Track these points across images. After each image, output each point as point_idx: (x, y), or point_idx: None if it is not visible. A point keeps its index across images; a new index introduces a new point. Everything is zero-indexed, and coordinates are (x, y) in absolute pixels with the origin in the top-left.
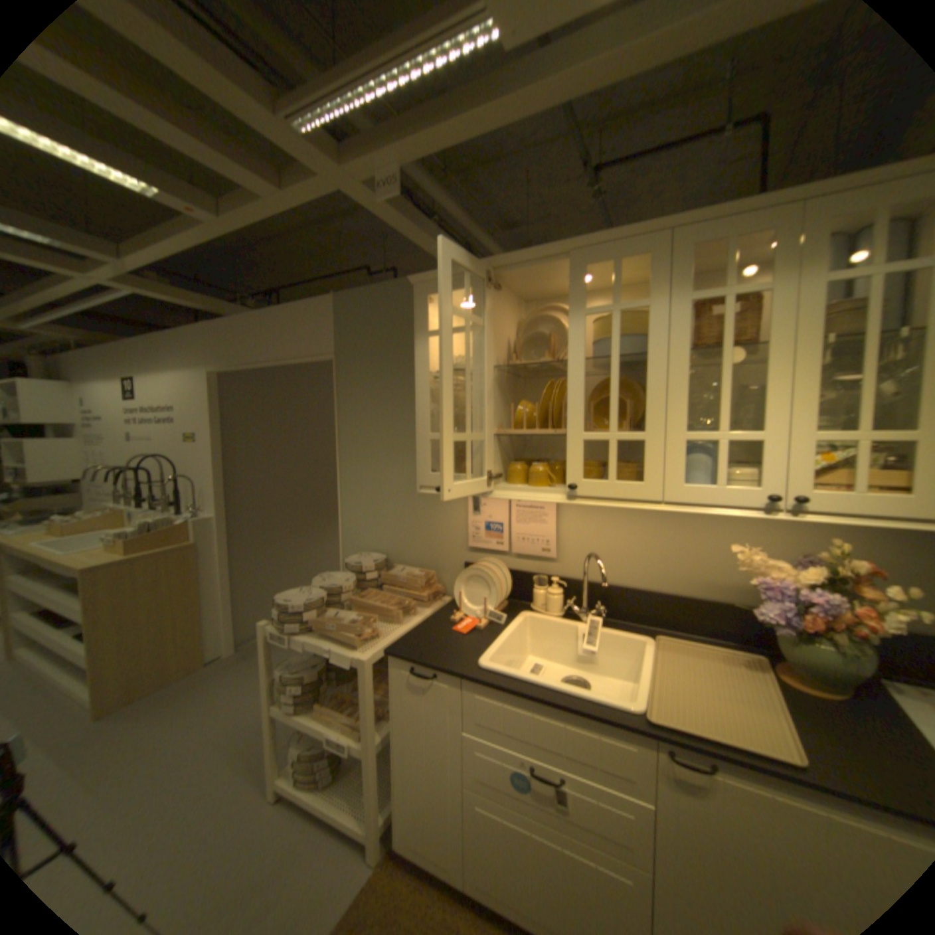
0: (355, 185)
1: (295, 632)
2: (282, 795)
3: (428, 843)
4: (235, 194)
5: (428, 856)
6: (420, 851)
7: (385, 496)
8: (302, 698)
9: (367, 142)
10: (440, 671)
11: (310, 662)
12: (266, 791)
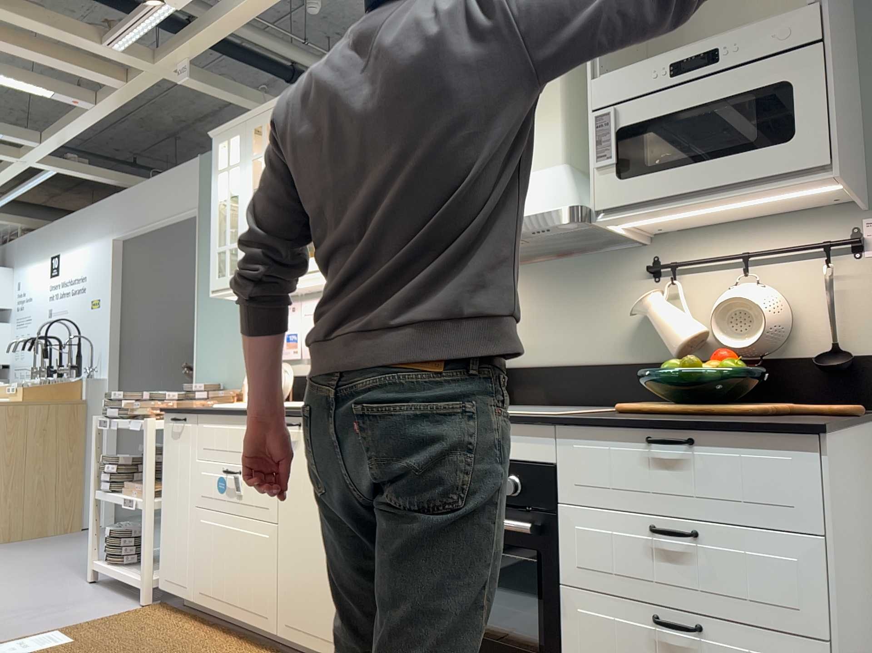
0: (172, 75)
1: (119, 418)
2: (97, 568)
3: (176, 566)
4: (108, 89)
5: (176, 577)
6: (172, 576)
7: (226, 327)
8: (118, 474)
9: (168, 50)
10: (185, 410)
11: (135, 456)
12: (88, 568)
